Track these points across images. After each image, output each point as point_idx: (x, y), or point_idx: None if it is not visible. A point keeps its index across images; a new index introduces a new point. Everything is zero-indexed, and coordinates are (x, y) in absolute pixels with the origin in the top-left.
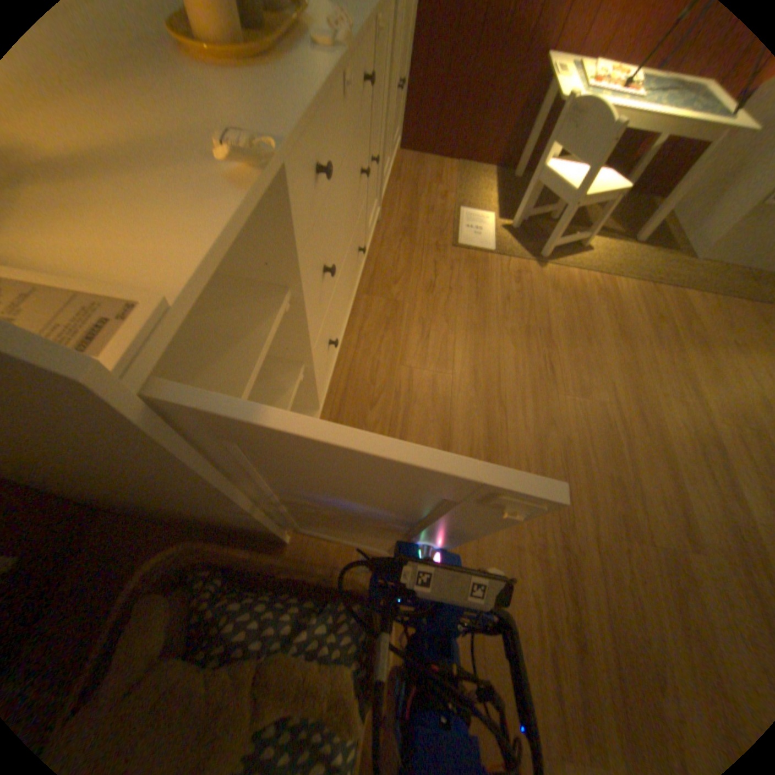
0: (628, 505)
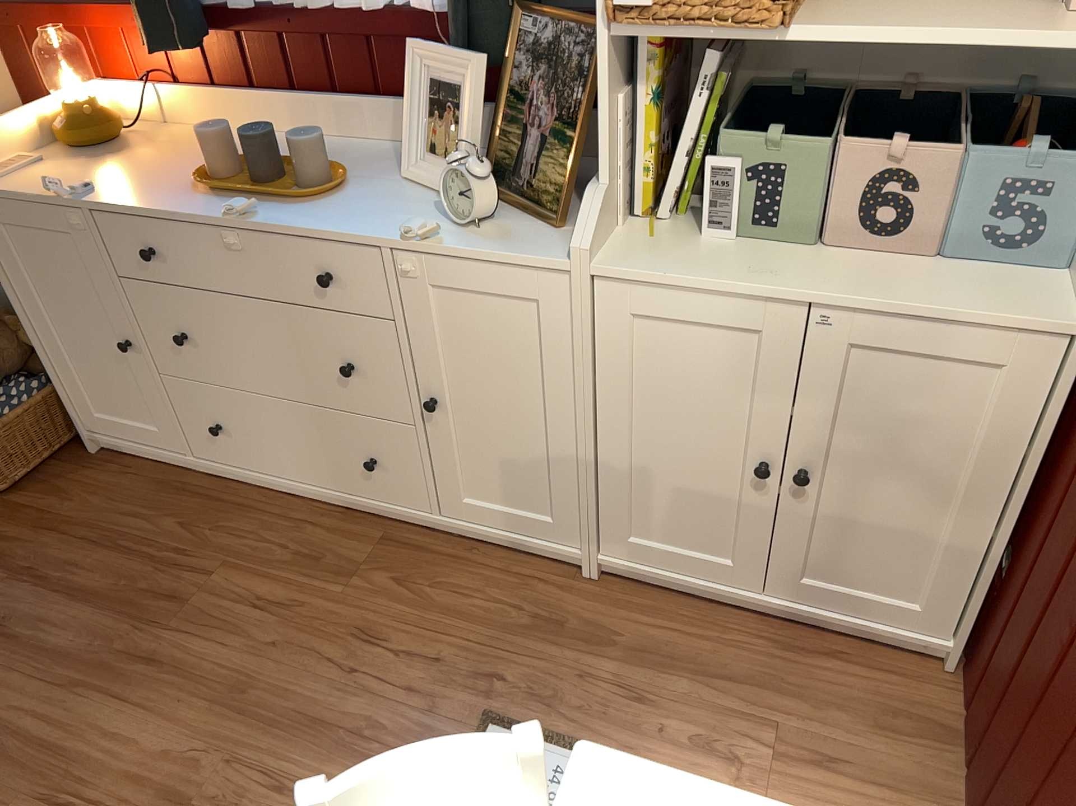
0: None
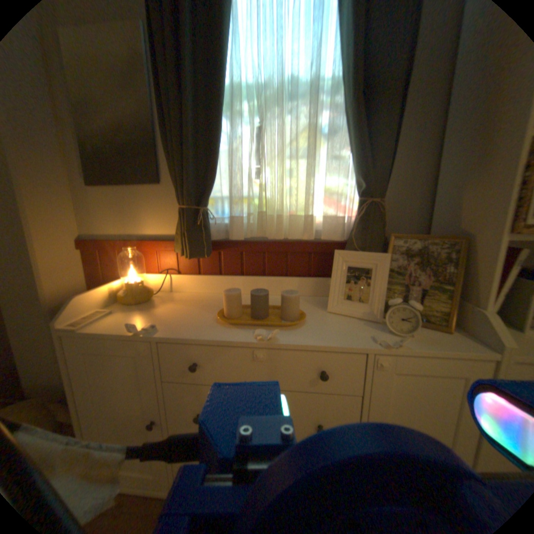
0: None
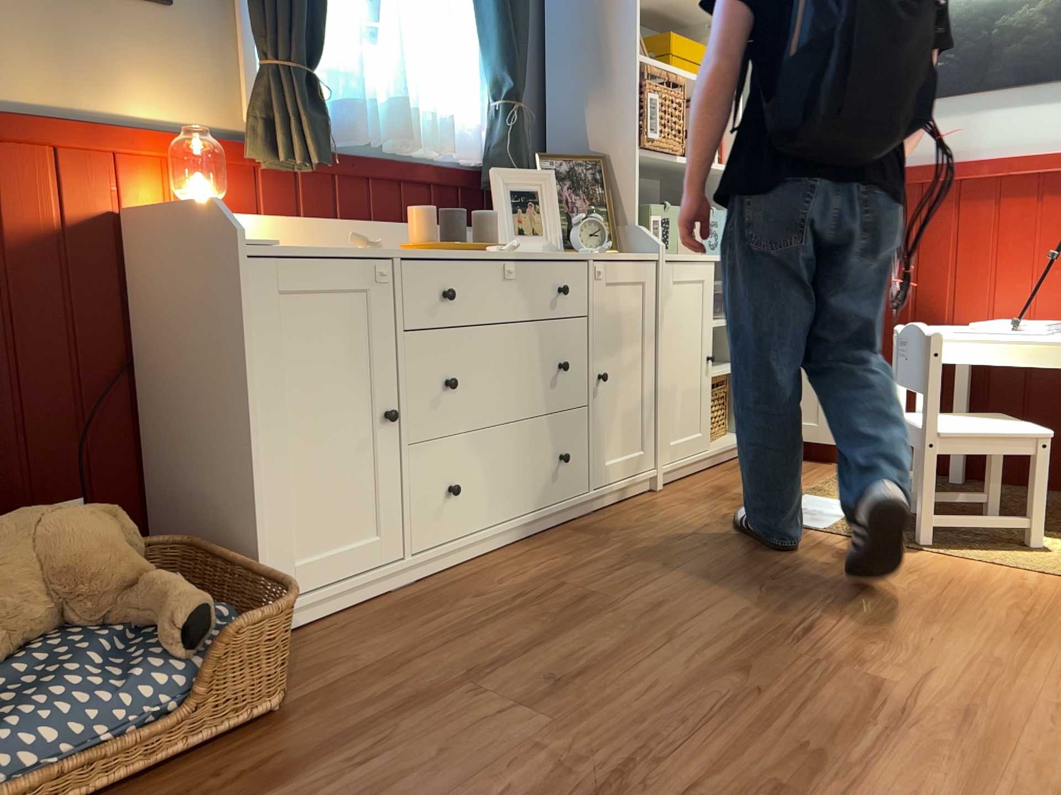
0: (813, 786)
